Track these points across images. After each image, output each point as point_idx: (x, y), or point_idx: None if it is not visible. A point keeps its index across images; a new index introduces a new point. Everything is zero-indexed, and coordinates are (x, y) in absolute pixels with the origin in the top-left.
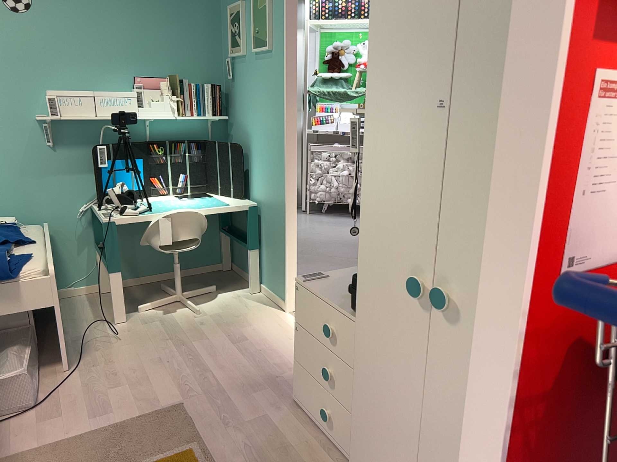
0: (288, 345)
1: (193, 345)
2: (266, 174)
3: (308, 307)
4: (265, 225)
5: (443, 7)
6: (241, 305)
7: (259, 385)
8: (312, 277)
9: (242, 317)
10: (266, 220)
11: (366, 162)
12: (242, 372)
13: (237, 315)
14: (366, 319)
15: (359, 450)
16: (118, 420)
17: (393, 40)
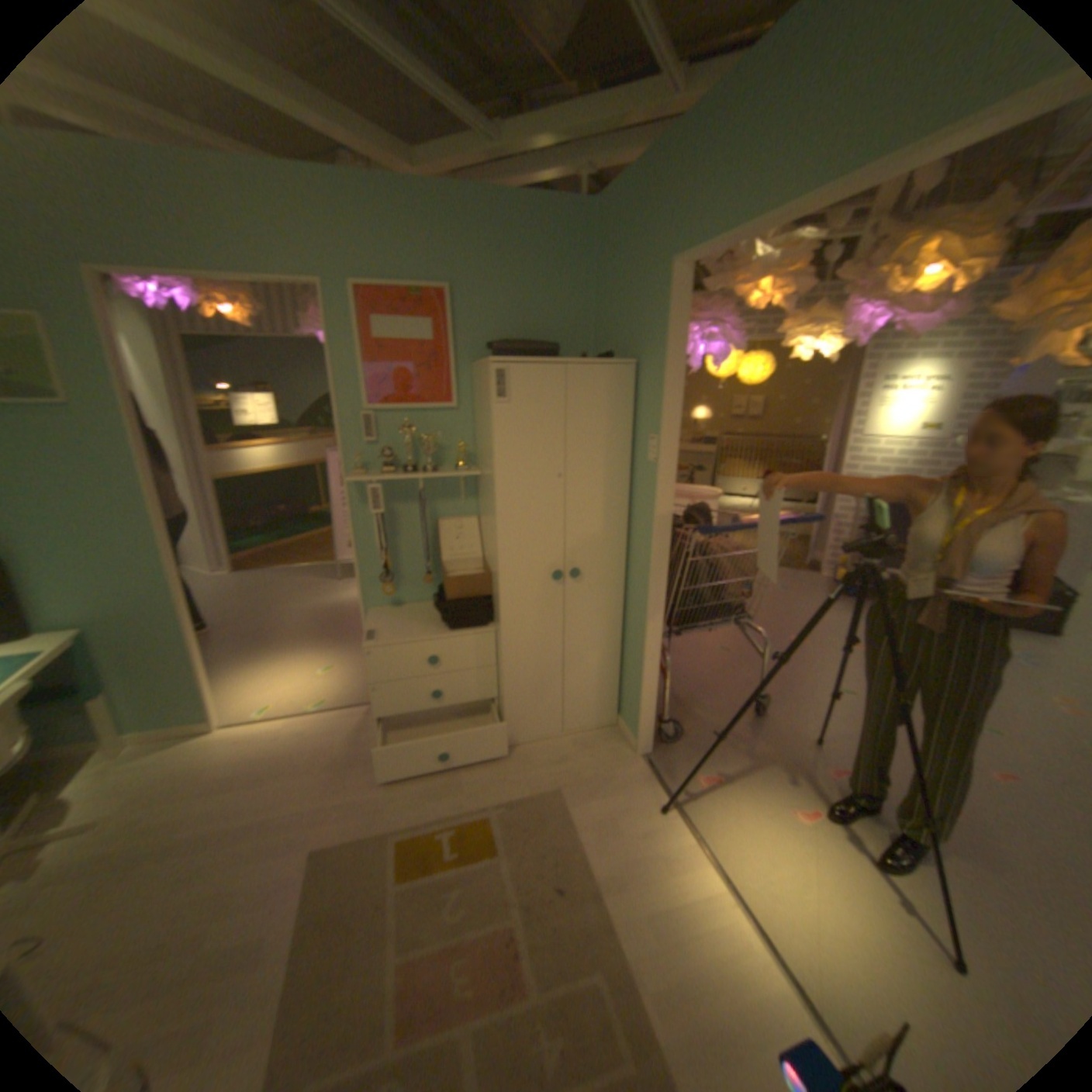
0: (282, 744)
1: (181, 839)
2: (91, 585)
3: (390, 660)
4: (106, 656)
5: (553, 432)
6: (133, 775)
7: (332, 779)
8: (371, 638)
9: (169, 778)
10: (111, 646)
11: (497, 520)
12: (295, 791)
13: (155, 782)
14: (509, 617)
15: (511, 703)
16: (284, 928)
17: (517, 446)
